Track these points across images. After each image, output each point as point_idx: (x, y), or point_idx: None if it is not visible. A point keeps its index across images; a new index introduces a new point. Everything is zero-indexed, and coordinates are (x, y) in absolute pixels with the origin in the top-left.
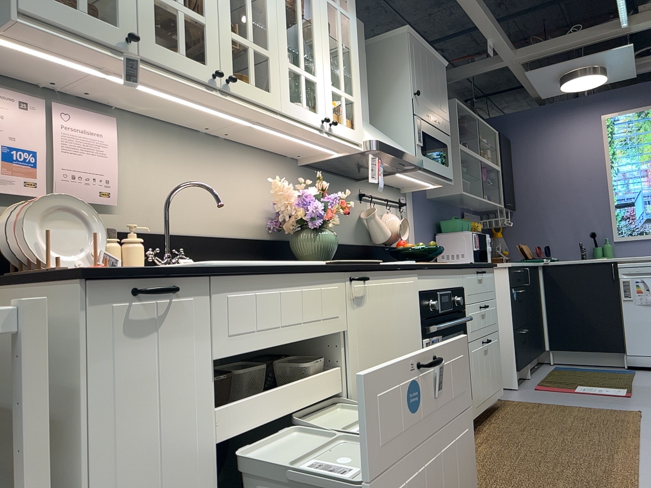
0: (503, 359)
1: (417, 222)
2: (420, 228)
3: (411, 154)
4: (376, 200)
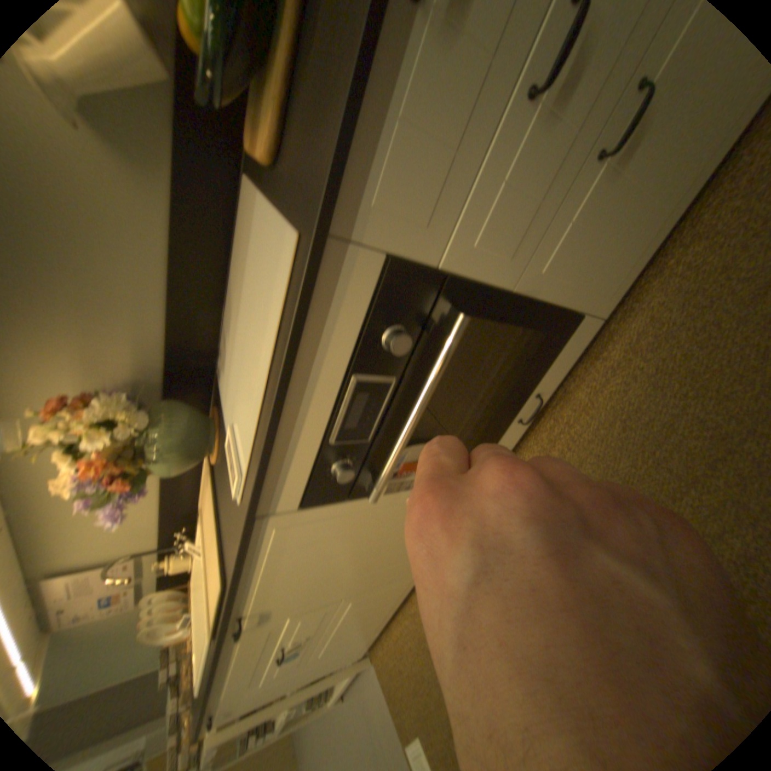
0: None
1: None
2: None
3: None
4: None
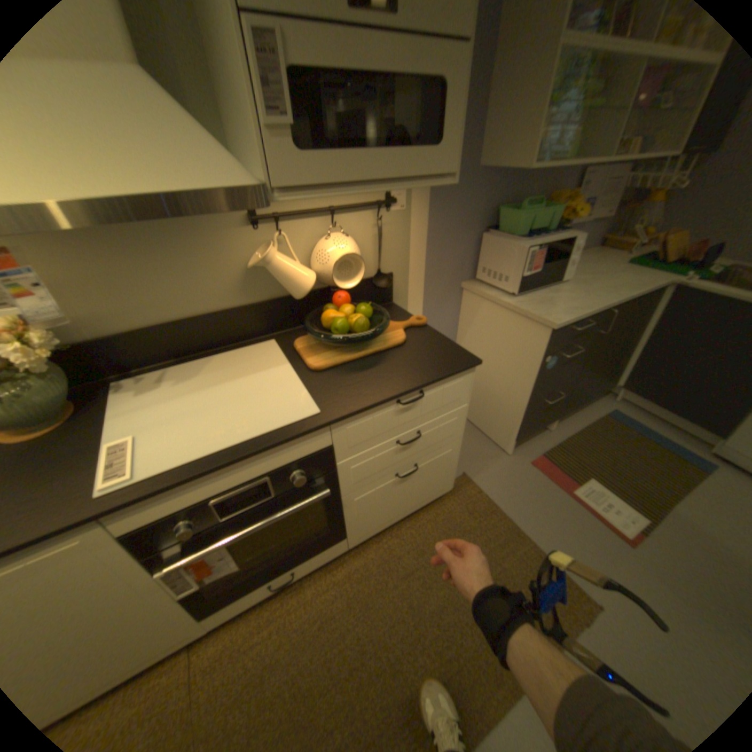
0: (506, 422)
1: (433, 221)
2: (438, 231)
3: (203, 180)
4: (303, 214)
